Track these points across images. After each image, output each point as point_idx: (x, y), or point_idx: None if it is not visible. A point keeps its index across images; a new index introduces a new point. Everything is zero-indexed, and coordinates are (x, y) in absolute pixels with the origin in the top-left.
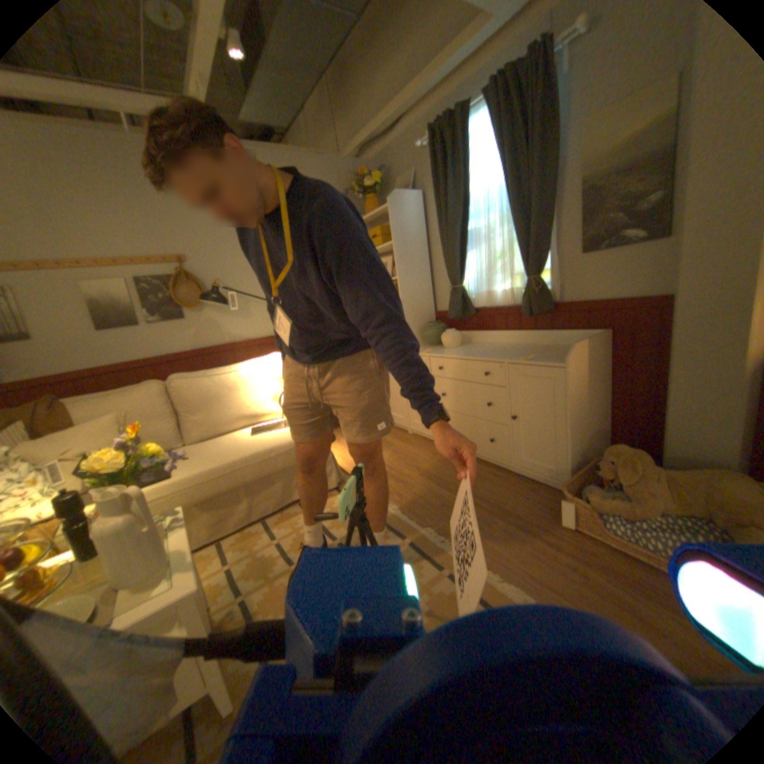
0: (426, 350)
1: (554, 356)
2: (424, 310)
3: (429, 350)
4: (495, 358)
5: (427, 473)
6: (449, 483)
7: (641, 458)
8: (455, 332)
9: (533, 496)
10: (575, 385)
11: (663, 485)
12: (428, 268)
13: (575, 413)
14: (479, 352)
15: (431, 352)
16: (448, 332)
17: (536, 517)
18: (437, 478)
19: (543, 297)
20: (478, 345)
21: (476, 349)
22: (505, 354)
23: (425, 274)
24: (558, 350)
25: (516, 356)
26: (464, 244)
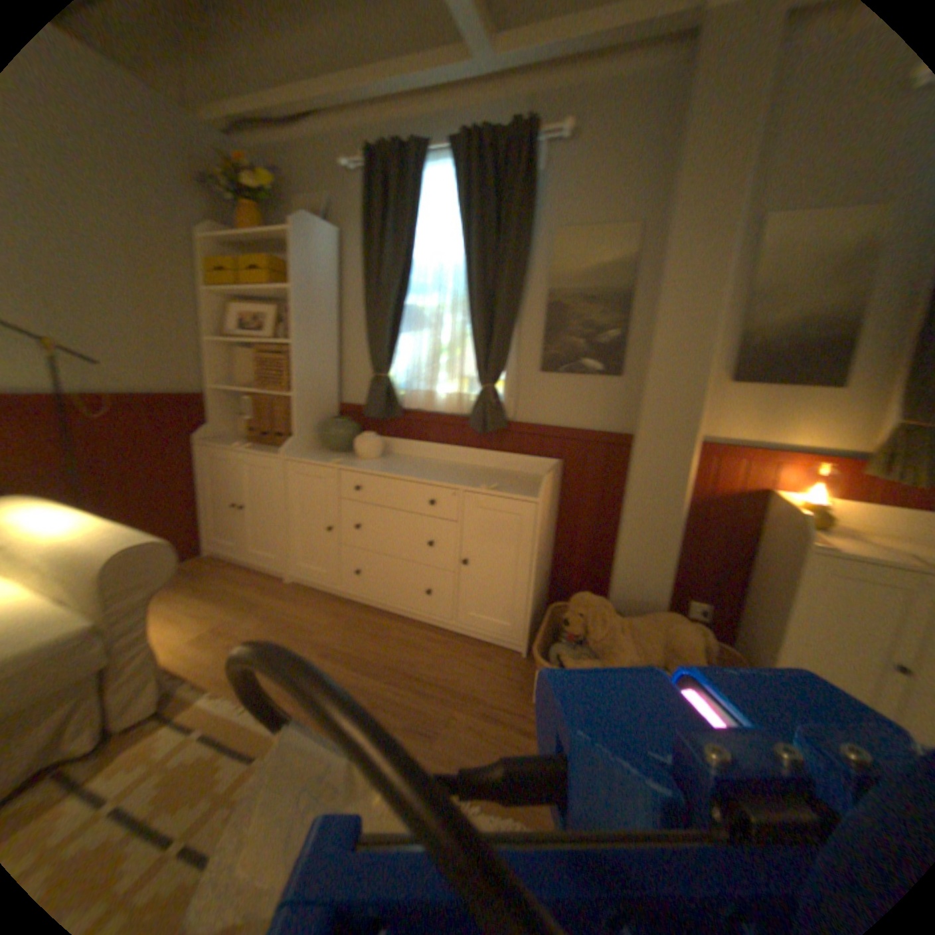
0: (330, 459)
1: (514, 486)
2: (324, 399)
3: (338, 460)
4: (444, 483)
5: (331, 652)
6: (370, 664)
7: (605, 607)
8: (376, 437)
9: (485, 664)
10: (541, 523)
11: (626, 636)
12: (335, 340)
13: (538, 556)
14: (415, 471)
15: (341, 463)
16: (366, 437)
17: (498, 696)
18: (350, 658)
19: (496, 413)
20: (403, 458)
21: (406, 465)
22: (453, 477)
23: (330, 348)
24: (511, 478)
25: (469, 482)
26: (397, 323)
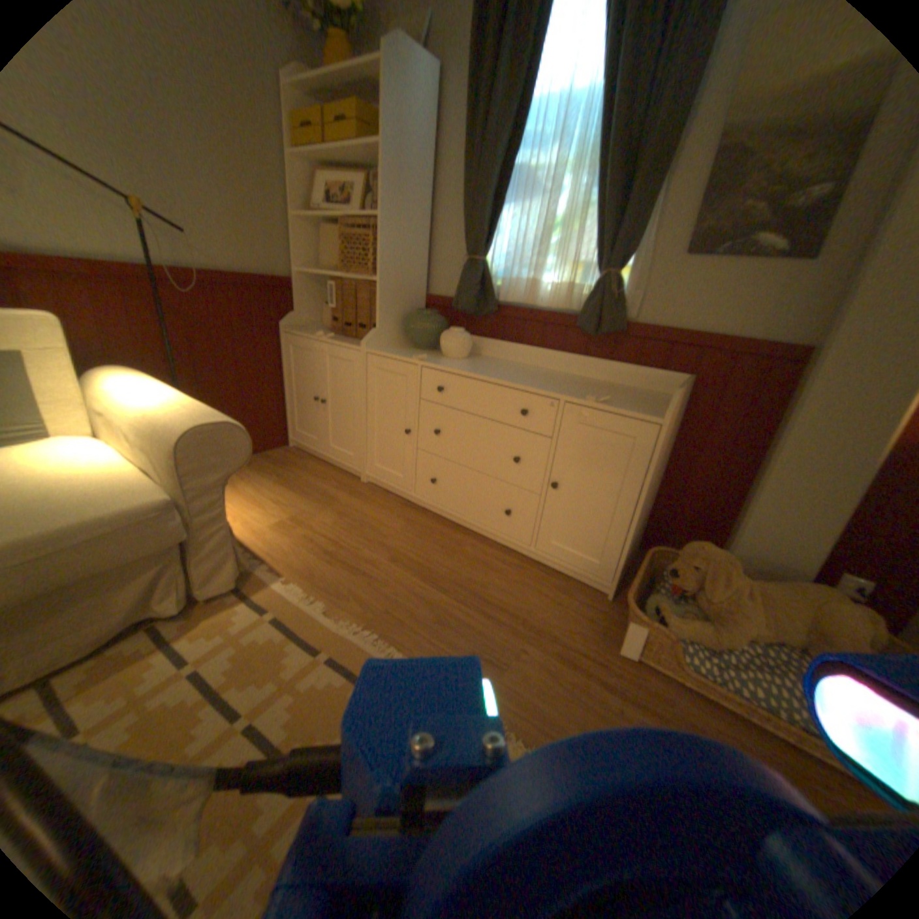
0: (415, 355)
1: (631, 402)
2: (413, 288)
3: (423, 356)
4: (543, 390)
5: (402, 557)
6: (441, 577)
7: (732, 565)
8: (466, 334)
9: (565, 599)
10: (662, 451)
11: (757, 604)
12: (429, 215)
13: (650, 490)
14: (508, 375)
15: (426, 359)
16: (455, 332)
17: (578, 637)
18: (421, 567)
19: (618, 308)
20: (494, 361)
21: (498, 368)
22: (553, 385)
23: (423, 224)
24: (625, 393)
25: (573, 392)
26: (503, 189)
